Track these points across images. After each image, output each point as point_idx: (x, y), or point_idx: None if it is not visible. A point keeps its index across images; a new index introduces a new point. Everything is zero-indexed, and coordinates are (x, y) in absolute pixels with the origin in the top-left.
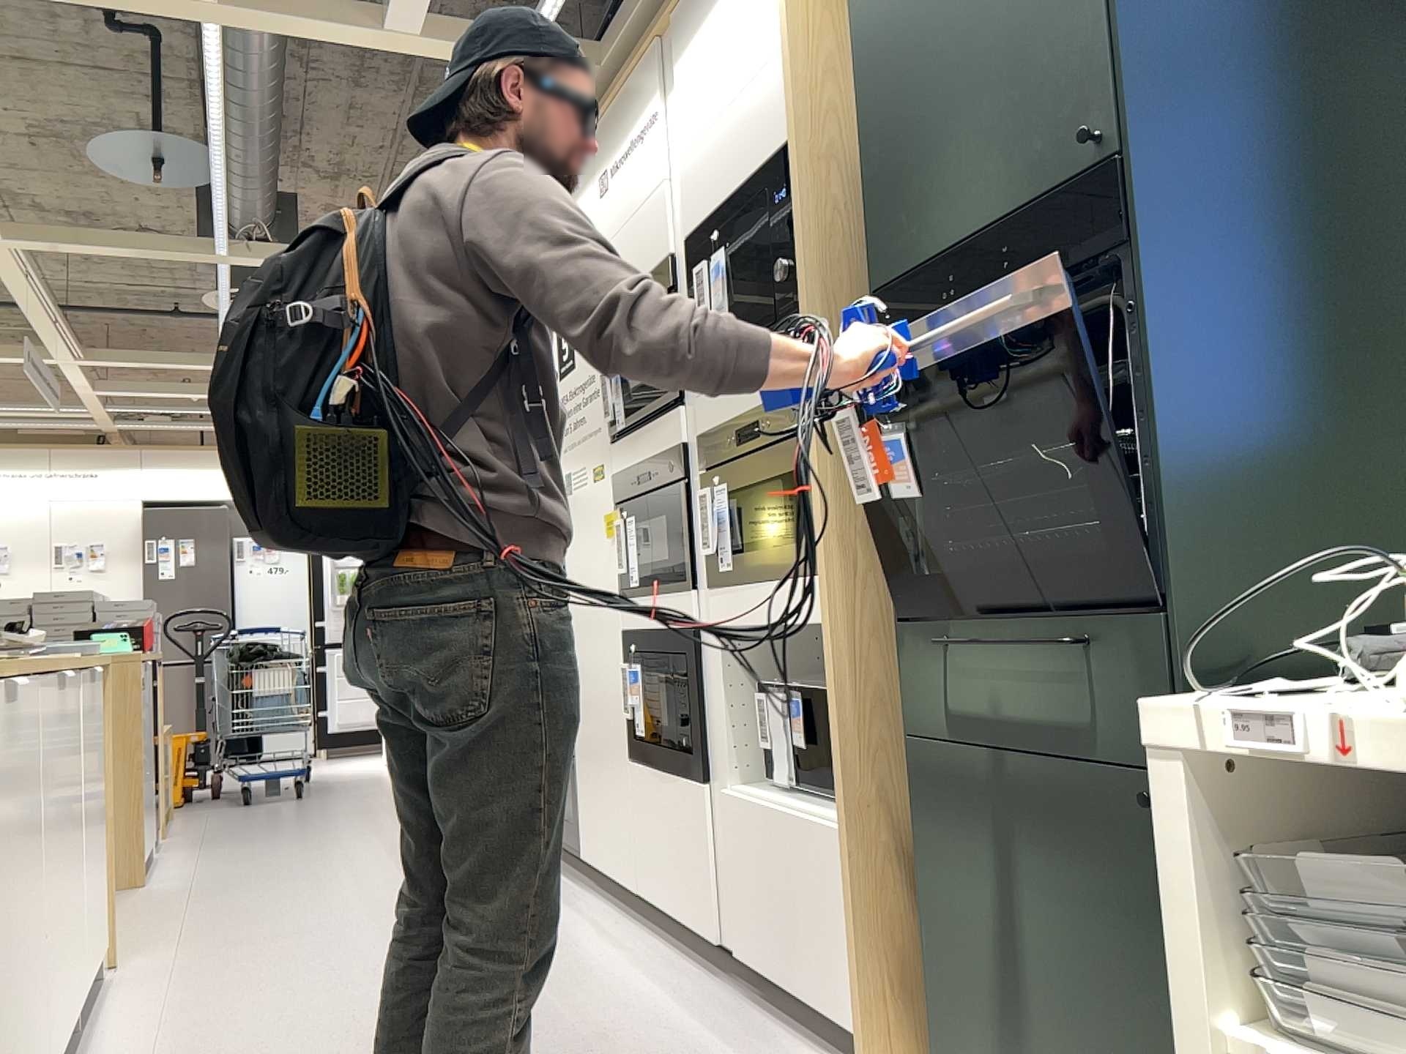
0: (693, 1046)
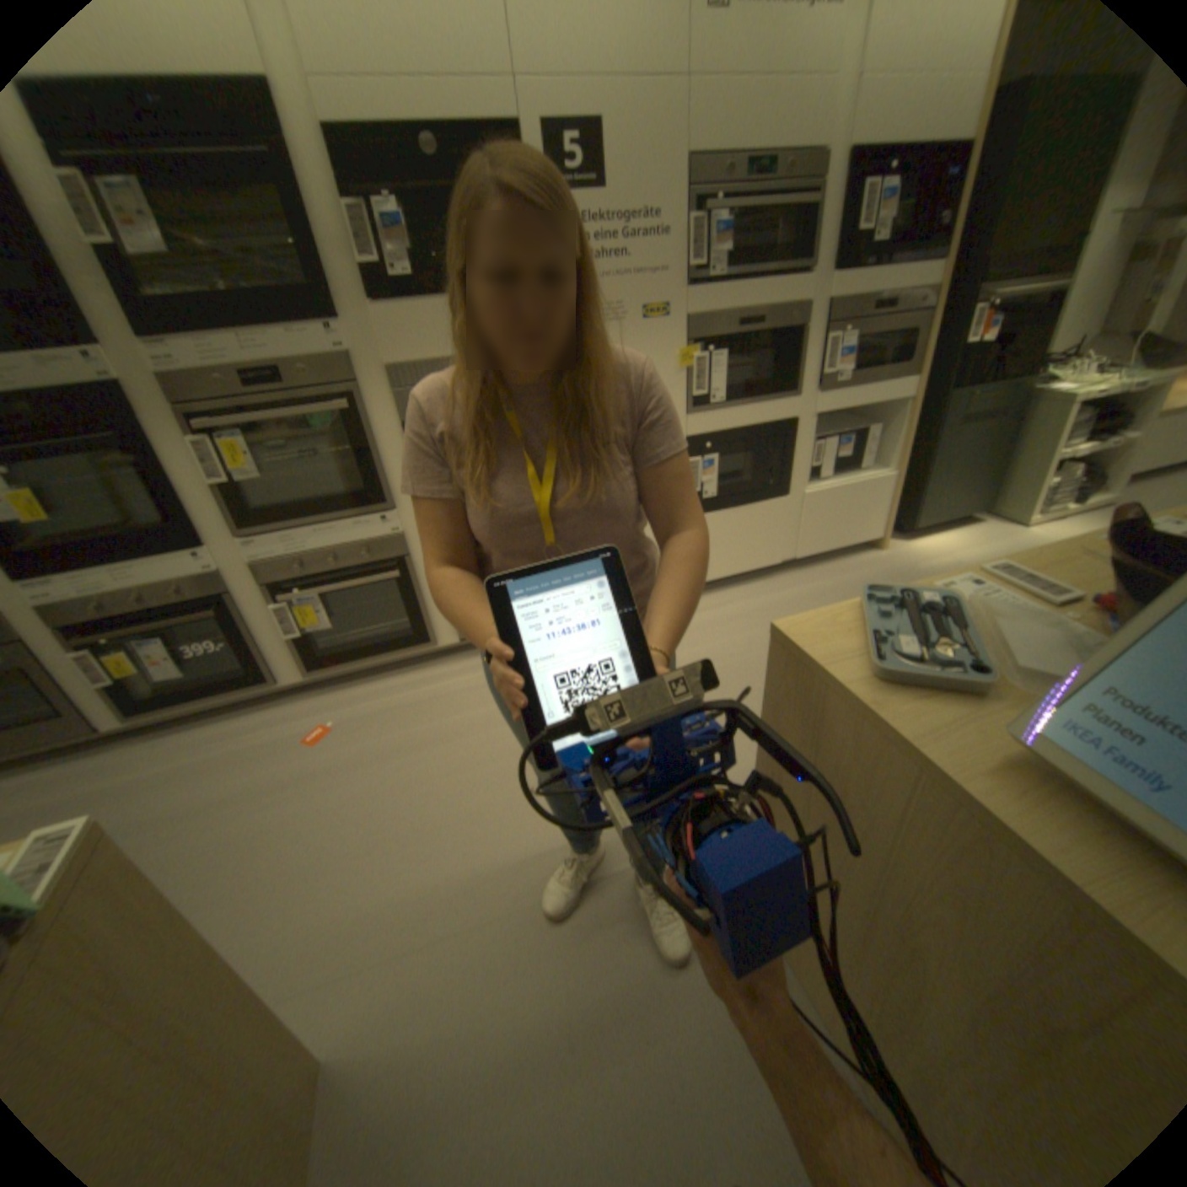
0: (846, 582)
